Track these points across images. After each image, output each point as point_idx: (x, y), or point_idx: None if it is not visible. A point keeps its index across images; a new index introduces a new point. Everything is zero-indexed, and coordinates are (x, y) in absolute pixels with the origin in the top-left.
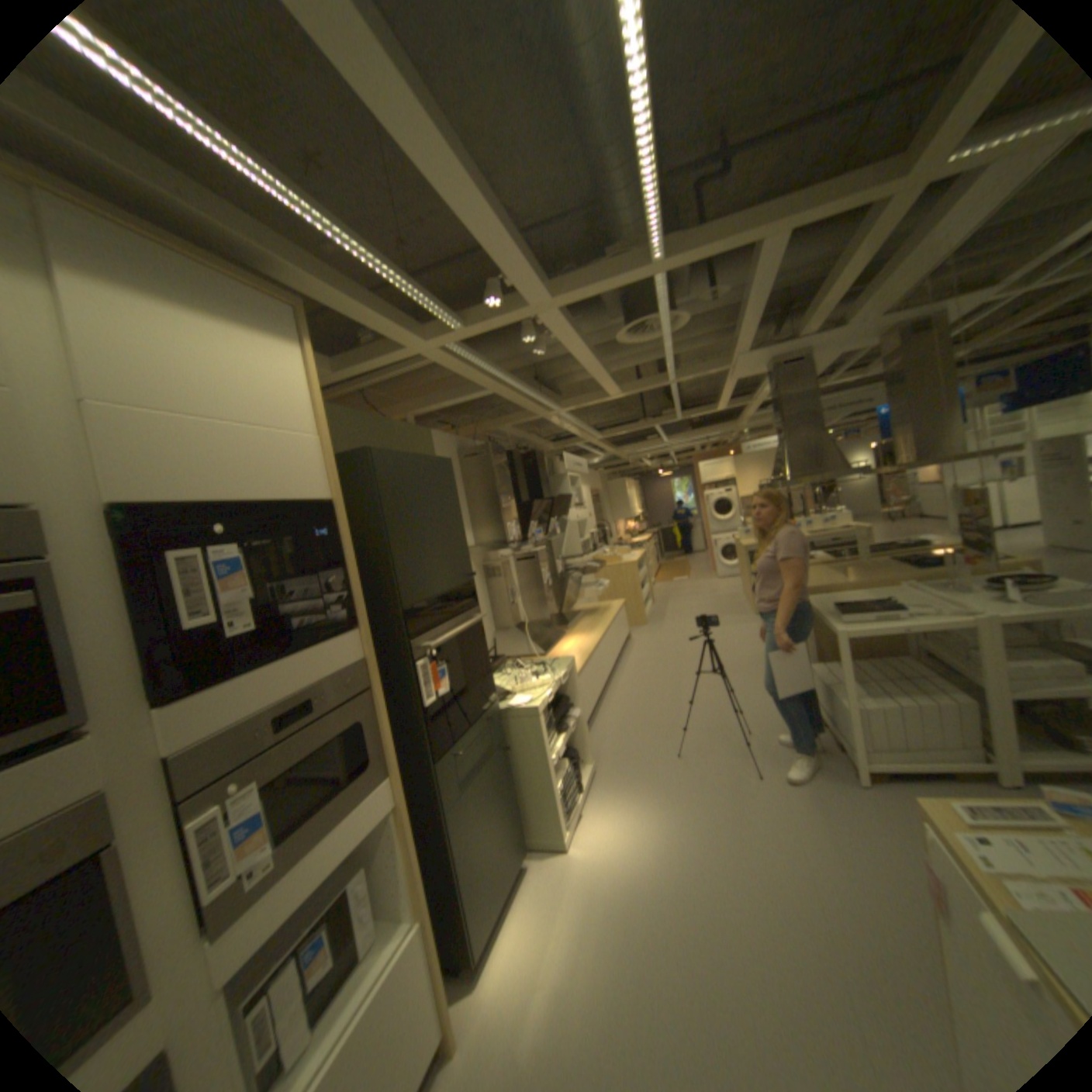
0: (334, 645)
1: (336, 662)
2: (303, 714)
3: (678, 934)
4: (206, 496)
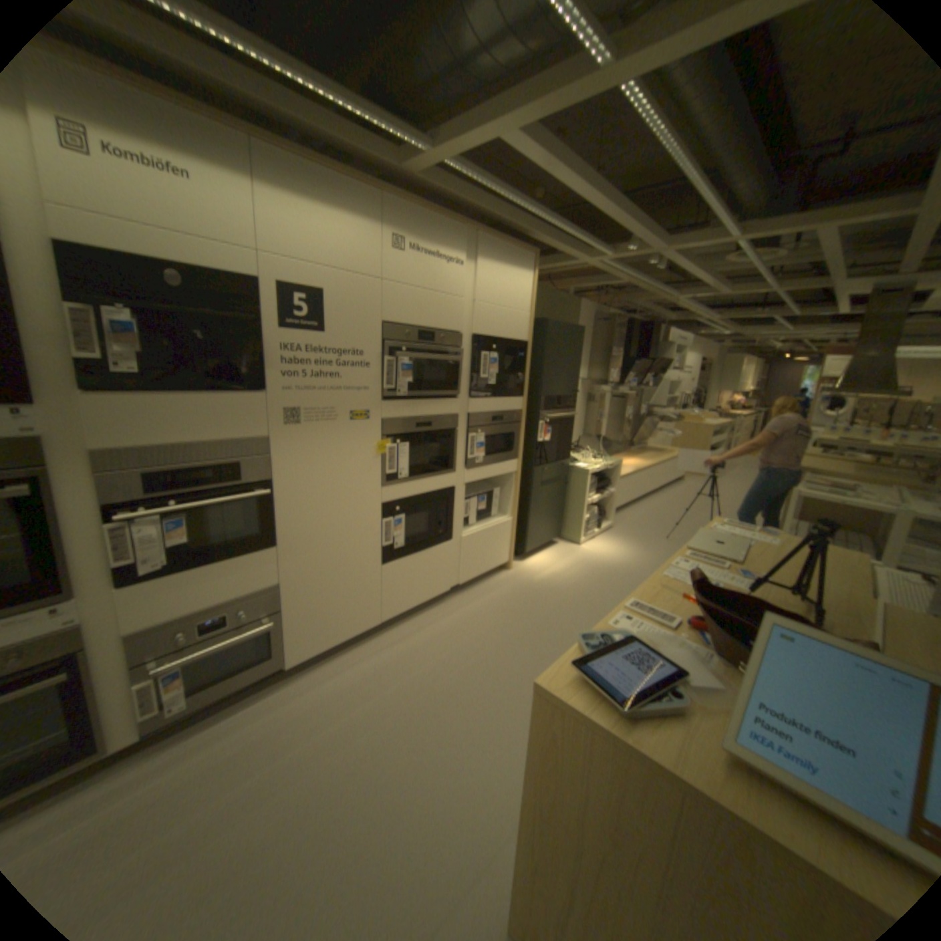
0: (513, 400)
1: (513, 407)
2: (499, 420)
3: (618, 582)
4: (493, 335)
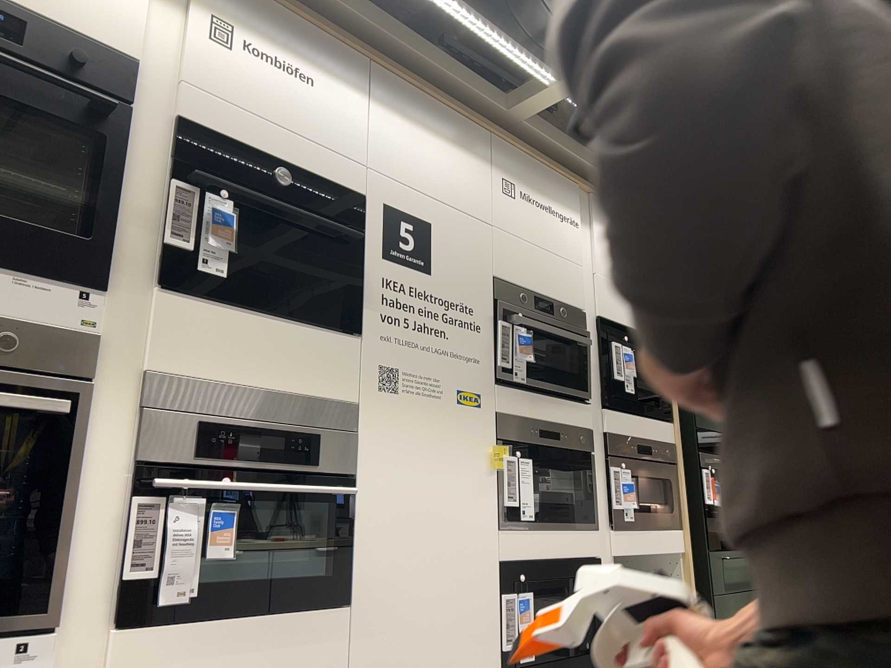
0: (662, 424)
1: (663, 434)
2: (648, 451)
3: None
4: (622, 321)
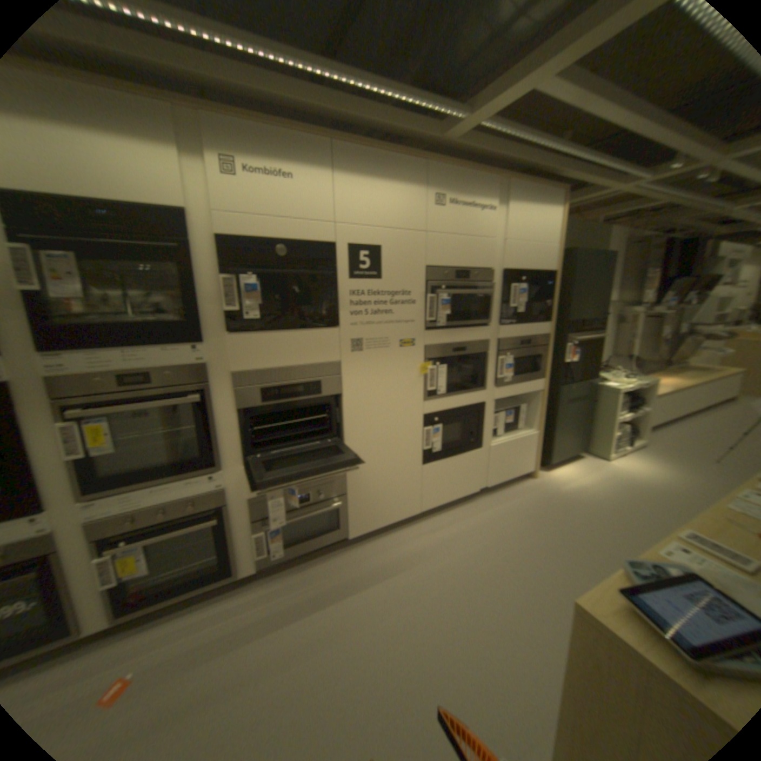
0: (542, 325)
1: (542, 331)
2: (528, 343)
3: (657, 503)
4: (523, 267)
